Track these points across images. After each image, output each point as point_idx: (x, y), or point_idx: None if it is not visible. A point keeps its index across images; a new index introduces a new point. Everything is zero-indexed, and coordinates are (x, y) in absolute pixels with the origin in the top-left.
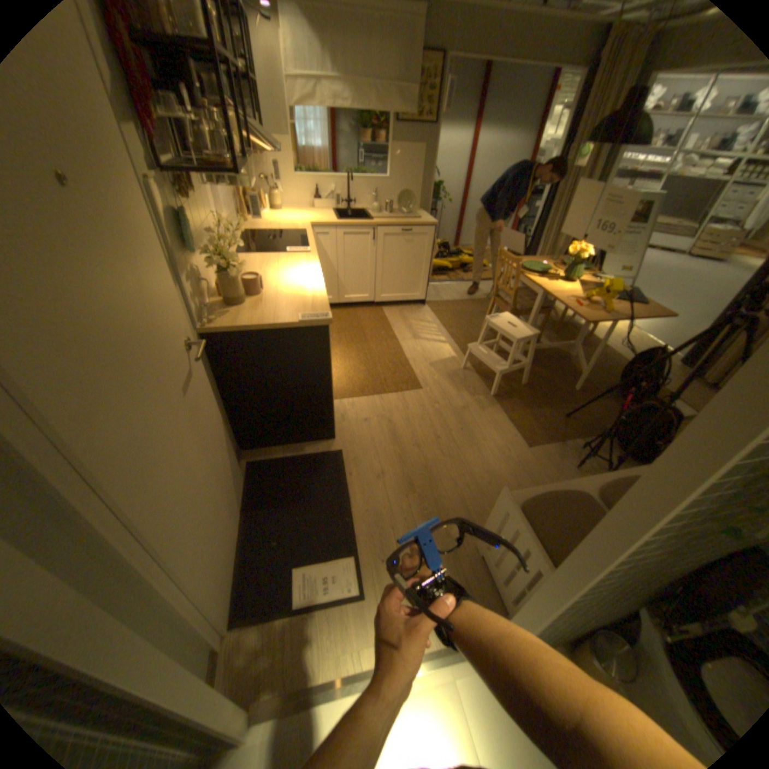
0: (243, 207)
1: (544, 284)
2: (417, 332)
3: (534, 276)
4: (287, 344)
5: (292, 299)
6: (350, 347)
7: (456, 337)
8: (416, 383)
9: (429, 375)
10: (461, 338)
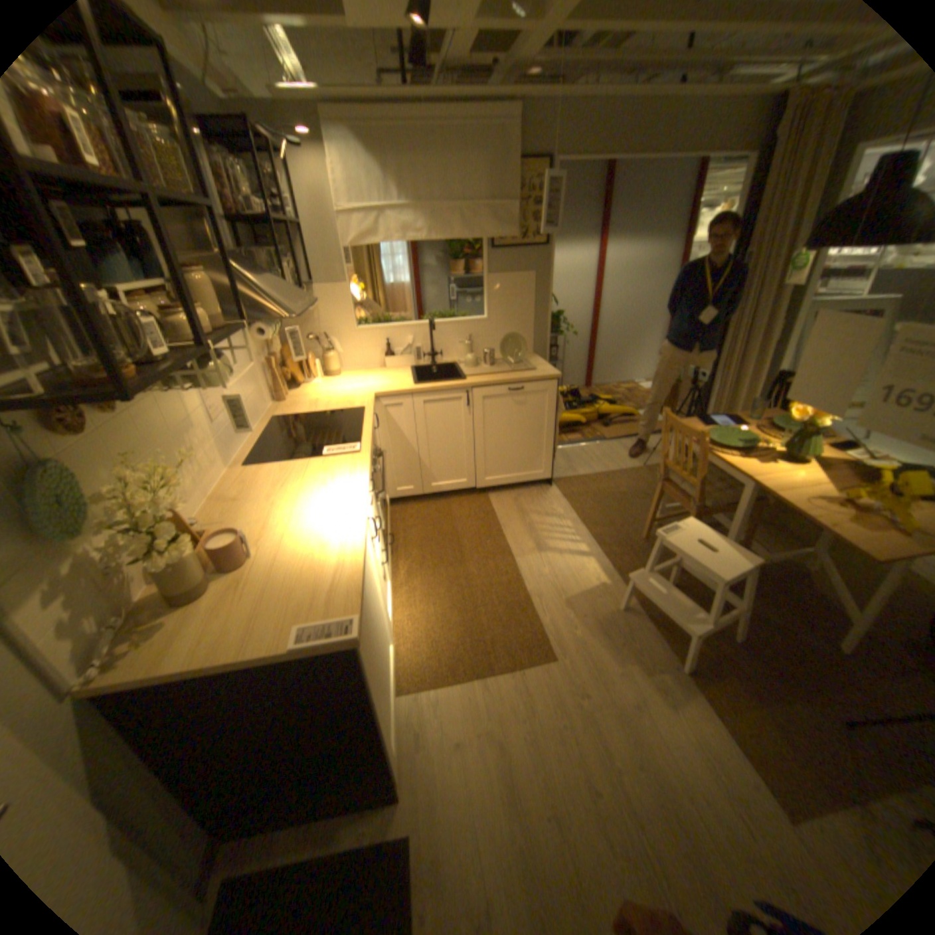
0: (280, 380)
1: (754, 471)
2: (542, 537)
3: (731, 454)
4: (274, 682)
5: (296, 575)
6: (438, 573)
7: (605, 542)
8: (545, 647)
9: (567, 626)
10: (613, 543)
